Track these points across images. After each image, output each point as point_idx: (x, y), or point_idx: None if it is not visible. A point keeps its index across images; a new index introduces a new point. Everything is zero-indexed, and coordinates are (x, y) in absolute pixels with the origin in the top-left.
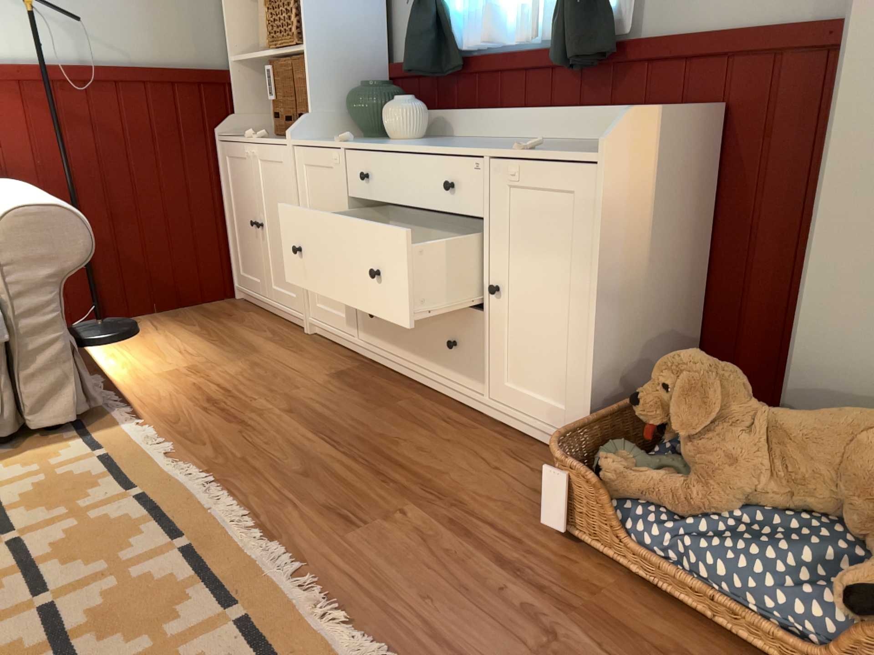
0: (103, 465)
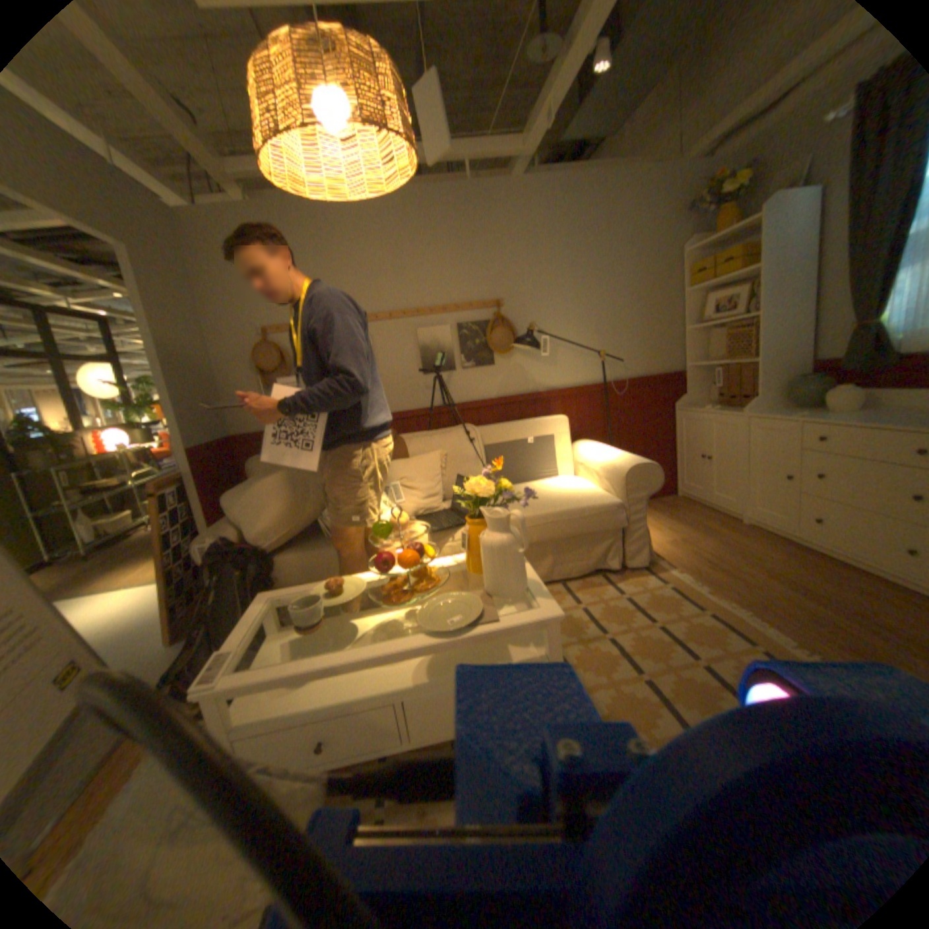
0: (677, 594)
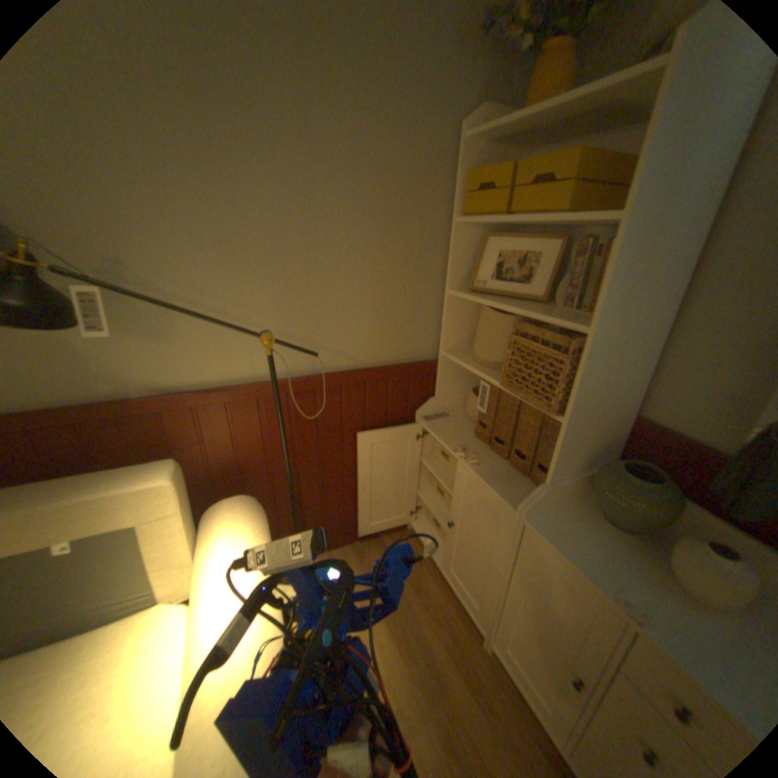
0: None
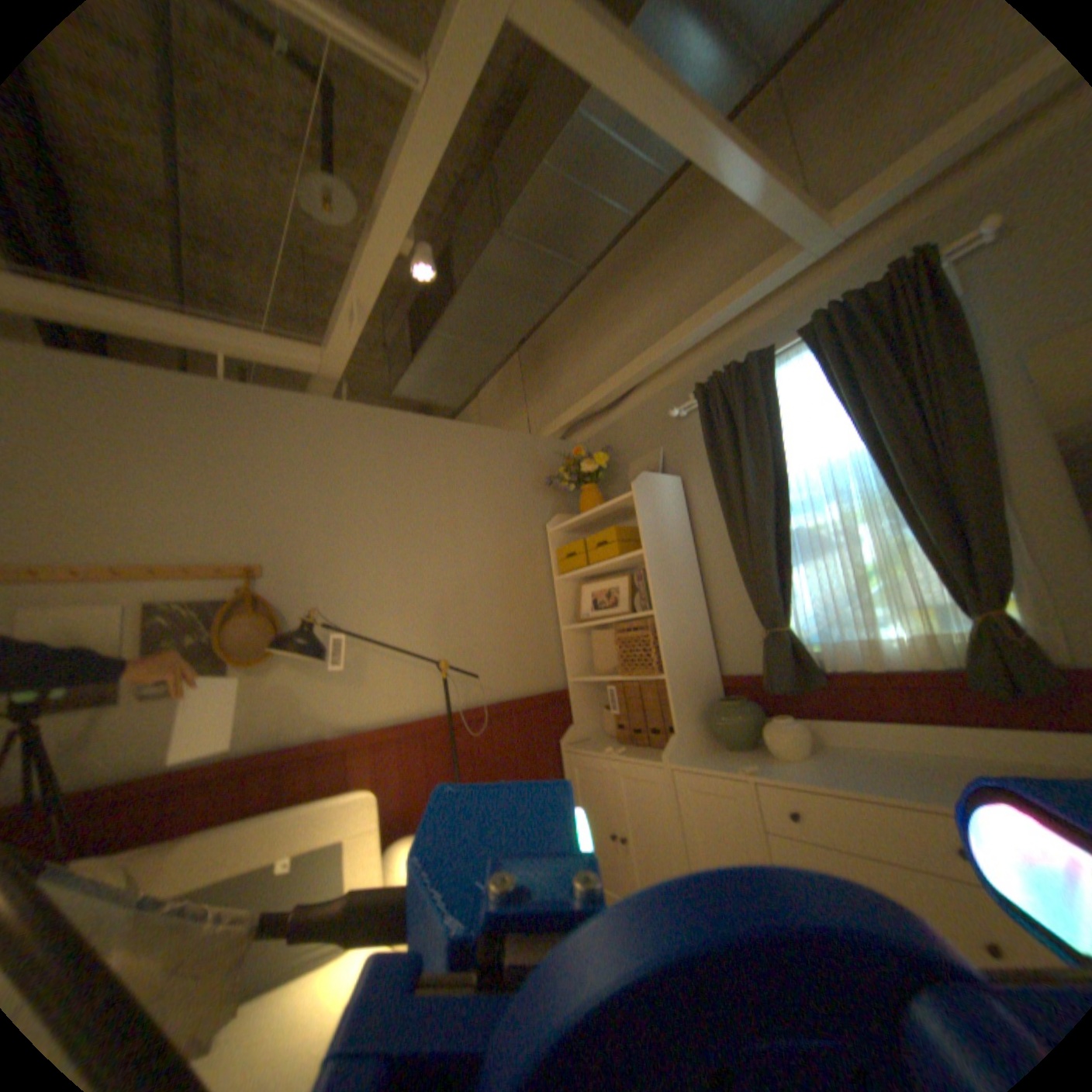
0: None
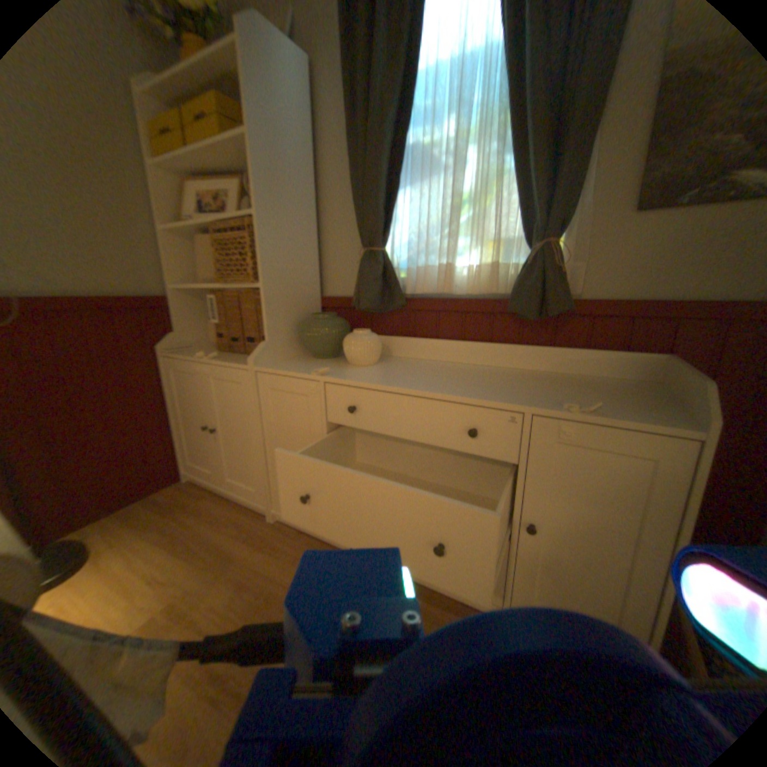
0: None
